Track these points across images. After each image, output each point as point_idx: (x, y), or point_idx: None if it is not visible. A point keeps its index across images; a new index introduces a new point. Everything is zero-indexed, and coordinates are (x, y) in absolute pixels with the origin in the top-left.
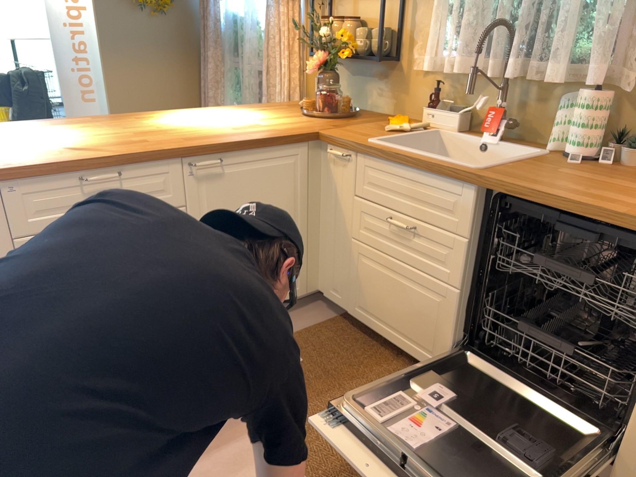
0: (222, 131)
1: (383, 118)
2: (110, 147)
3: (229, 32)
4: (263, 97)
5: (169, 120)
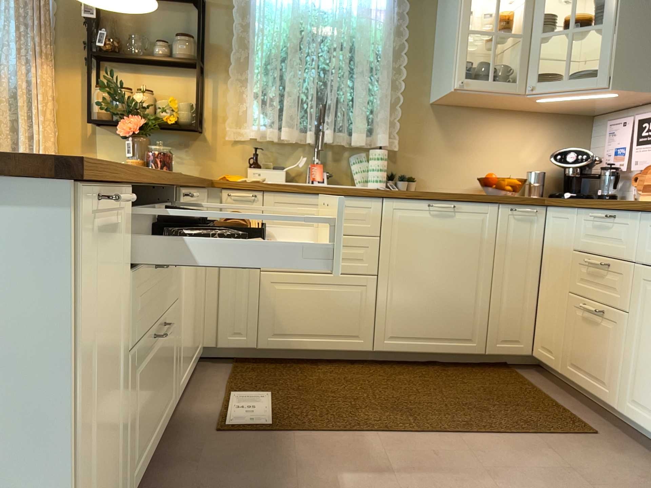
0: None
1: None
2: None
3: None
4: None
5: None
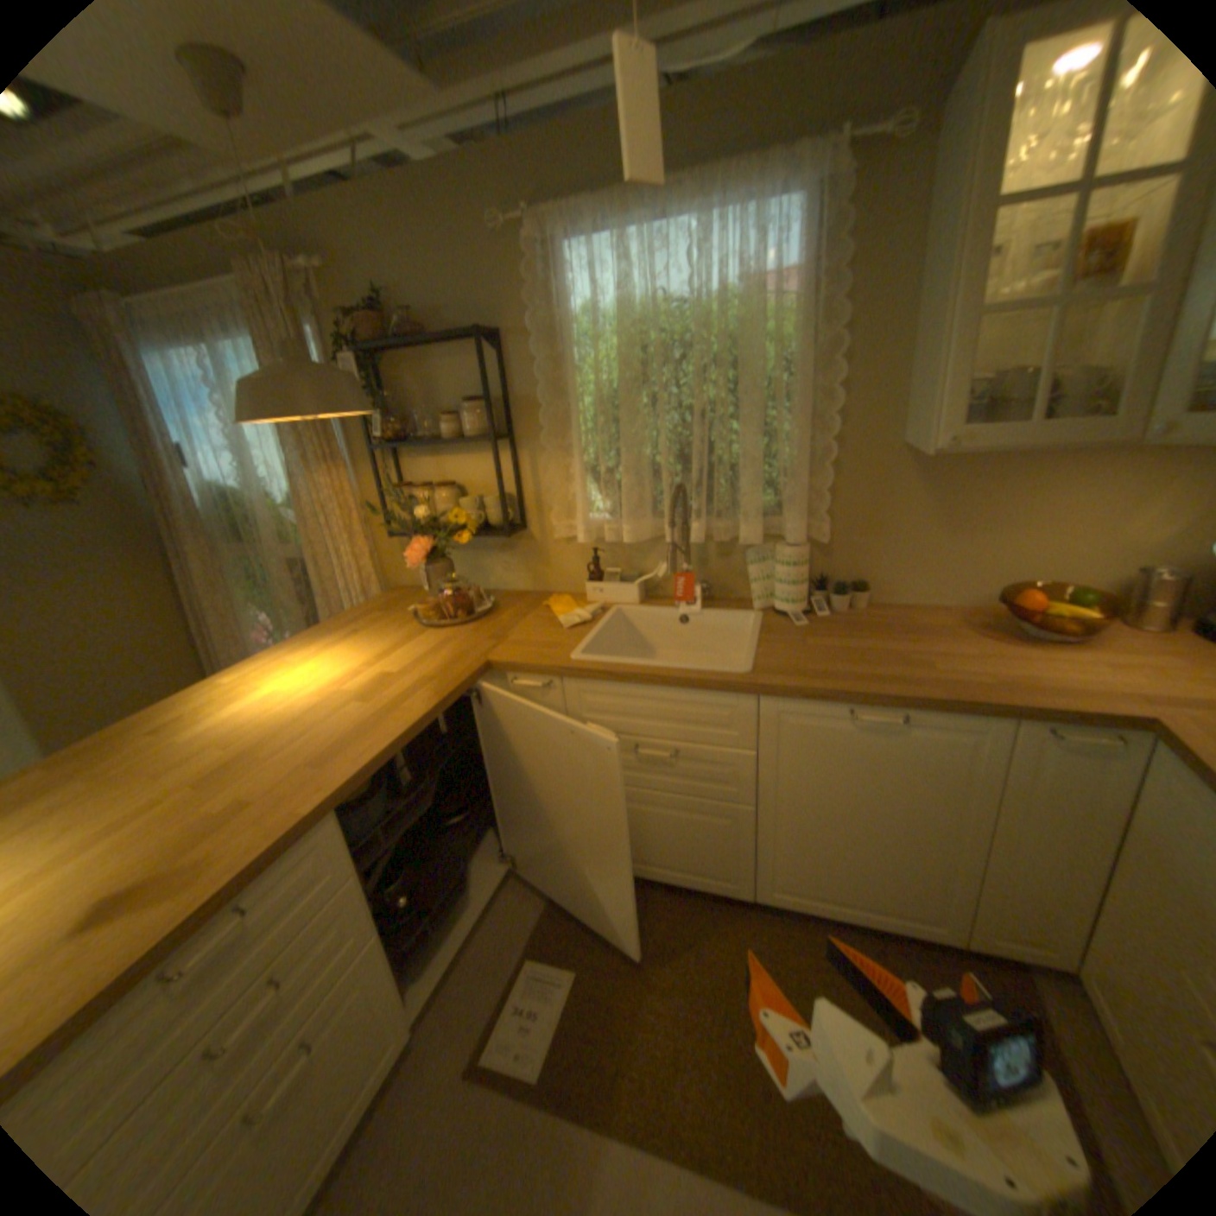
0: (350, 713)
1: (529, 600)
2: (180, 859)
3: (213, 512)
4: (316, 598)
5: (220, 716)
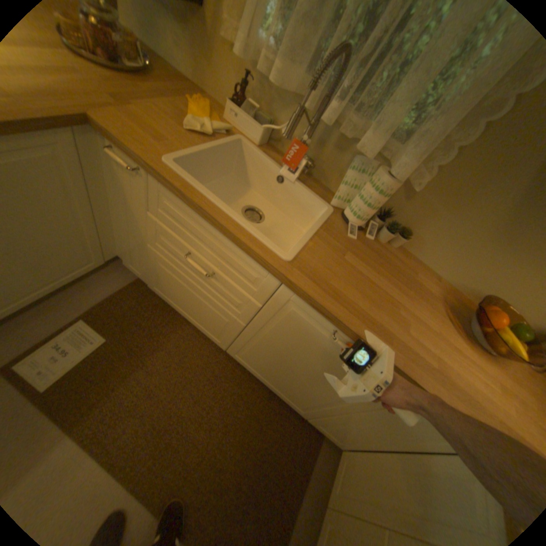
0: None
1: (180, 86)
2: None
3: None
4: None
5: None
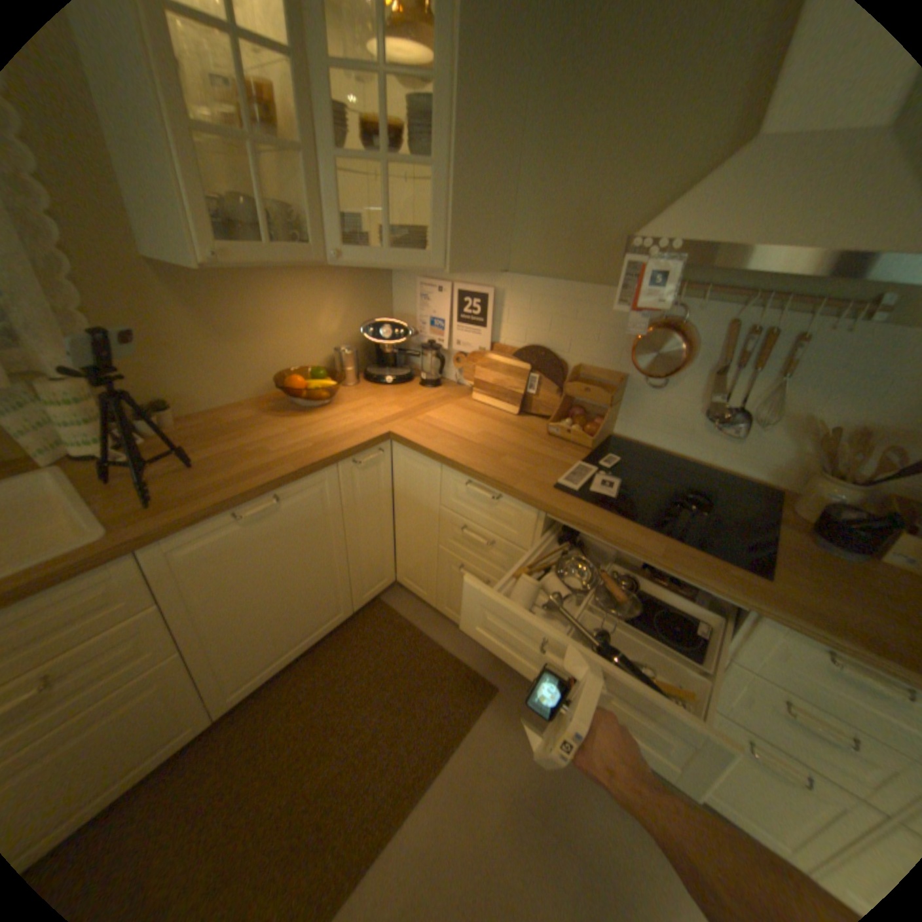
0: None
1: None
2: None
3: None
4: None
5: None
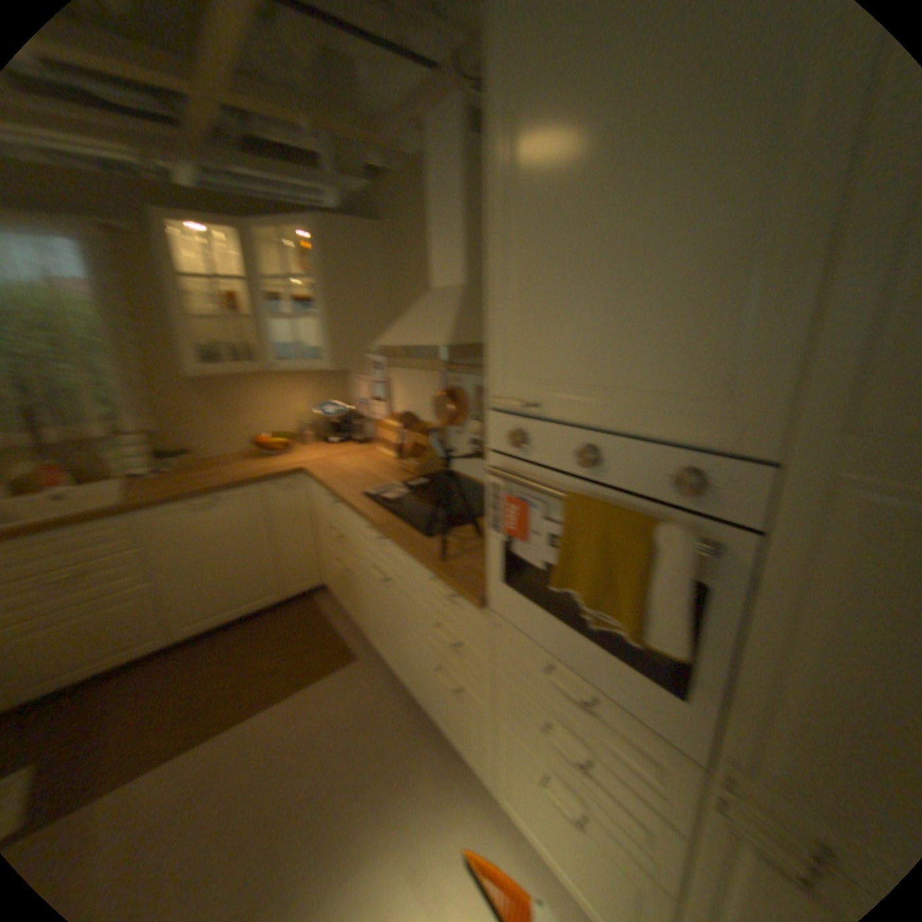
0: None
1: None
2: None
3: None
4: None
5: None
